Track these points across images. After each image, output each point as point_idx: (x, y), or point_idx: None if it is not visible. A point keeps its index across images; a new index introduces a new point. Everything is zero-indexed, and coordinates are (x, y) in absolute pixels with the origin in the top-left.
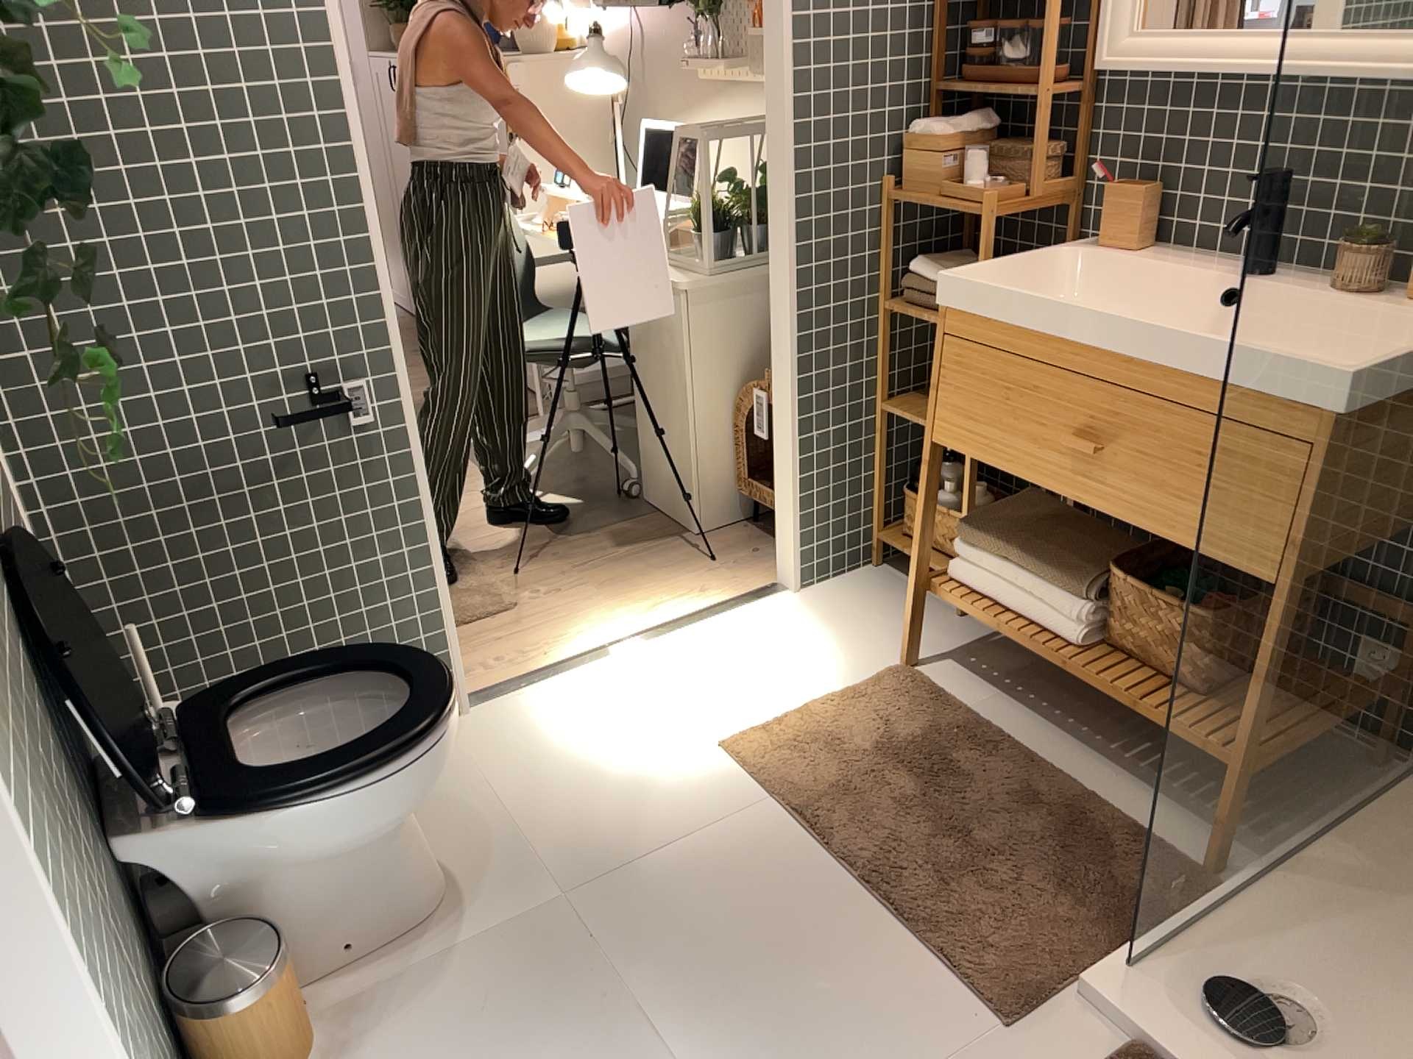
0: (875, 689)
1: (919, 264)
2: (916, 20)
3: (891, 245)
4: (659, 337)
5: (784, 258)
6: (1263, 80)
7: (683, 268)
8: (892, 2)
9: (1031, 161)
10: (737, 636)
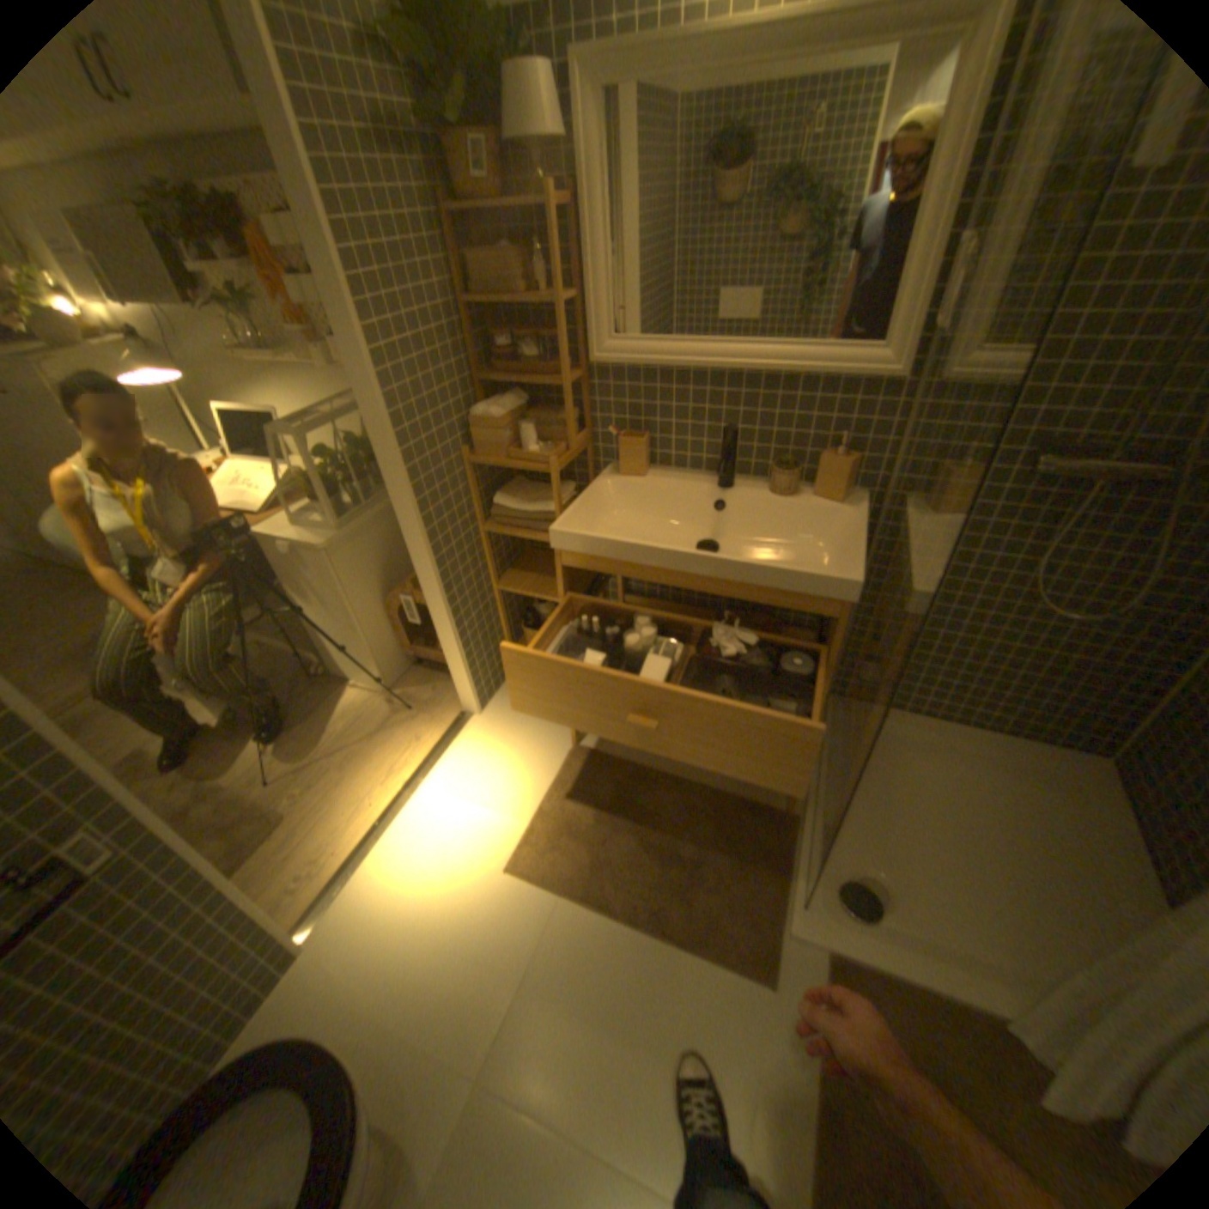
0: (569, 771)
1: (493, 493)
2: (452, 330)
3: (481, 492)
4: (310, 578)
5: (415, 526)
6: (730, 378)
7: (314, 529)
8: (439, 322)
9: (559, 421)
10: (463, 768)
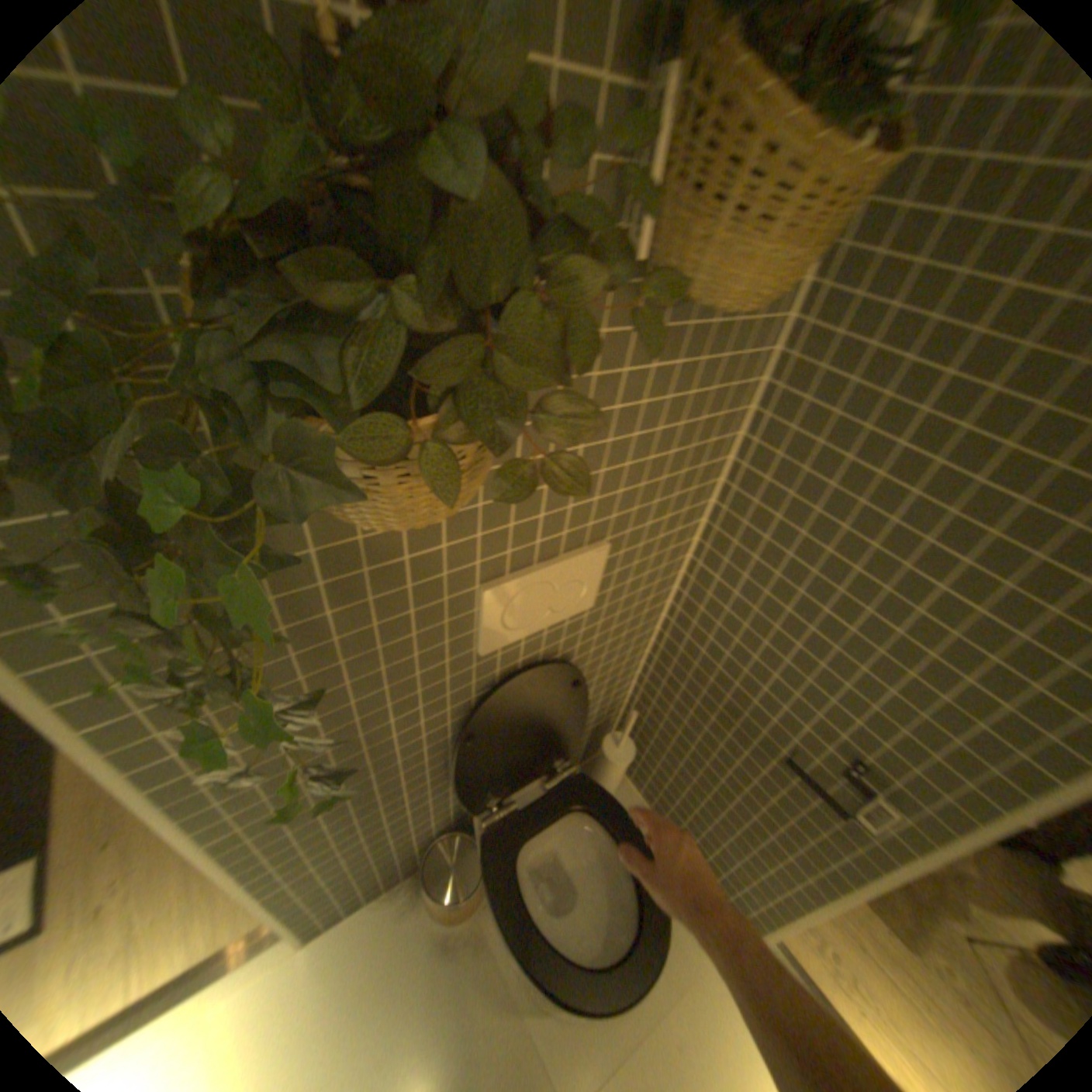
0: None
1: None
2: None
3: None
4: None
5: None
6: None
7: None
8: None
9: None
10: None
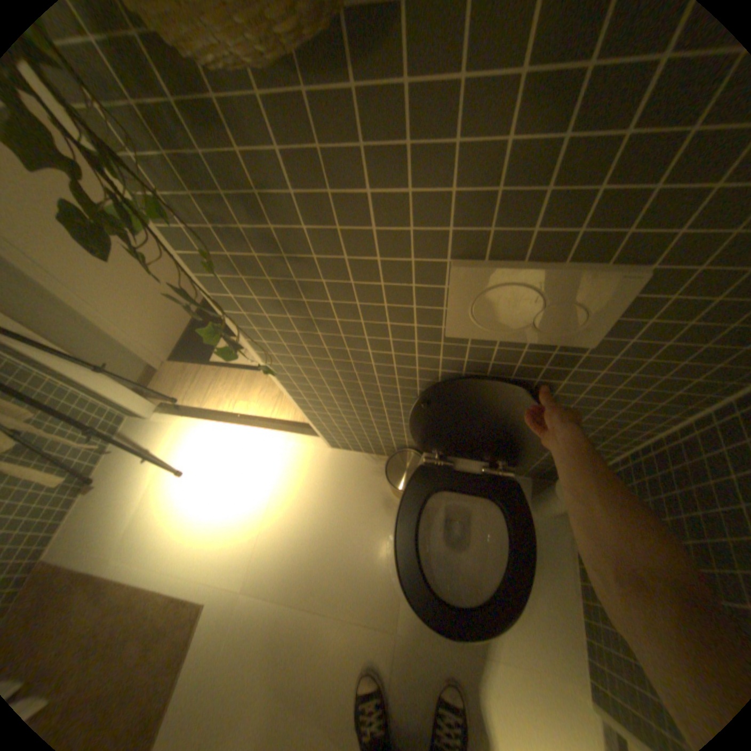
0: None
1: None
2: None
3: None
4: None
5: None
6: None
7: None
8: None
9: None
10: None
